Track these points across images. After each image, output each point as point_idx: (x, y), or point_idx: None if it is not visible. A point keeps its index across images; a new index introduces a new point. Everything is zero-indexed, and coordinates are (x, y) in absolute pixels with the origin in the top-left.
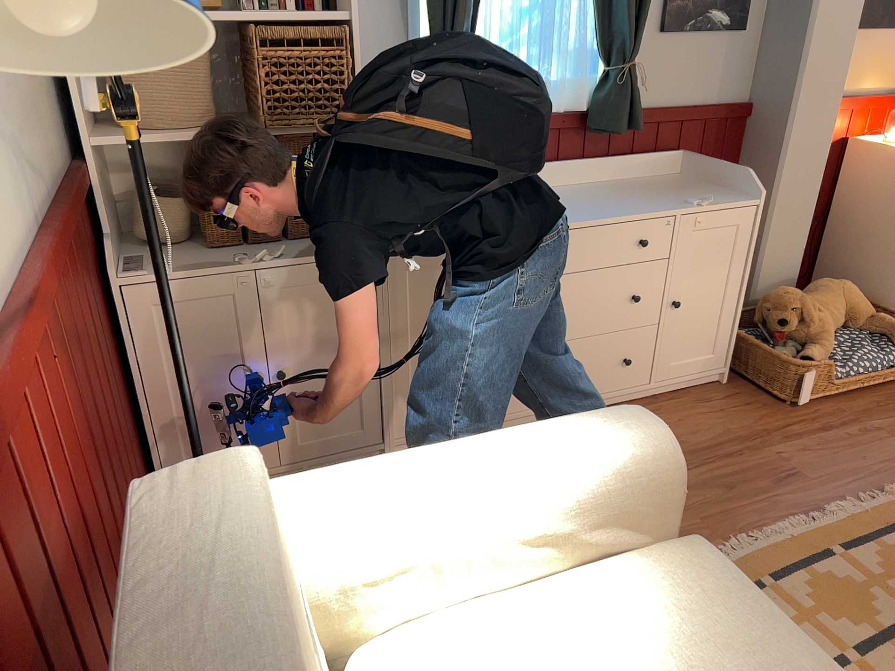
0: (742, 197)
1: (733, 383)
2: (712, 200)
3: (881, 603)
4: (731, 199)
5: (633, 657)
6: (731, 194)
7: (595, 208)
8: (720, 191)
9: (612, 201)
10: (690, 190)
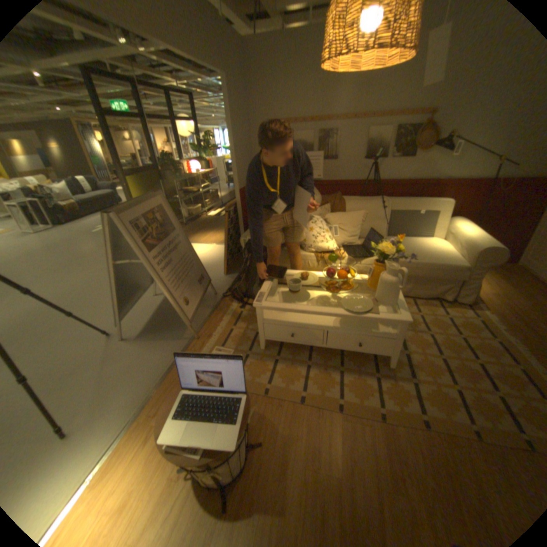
0: None
1: None
2: None
3: (489, 359)
4: None
5: (437, 251)
6: None
7: None
8: None
9: None
10: None
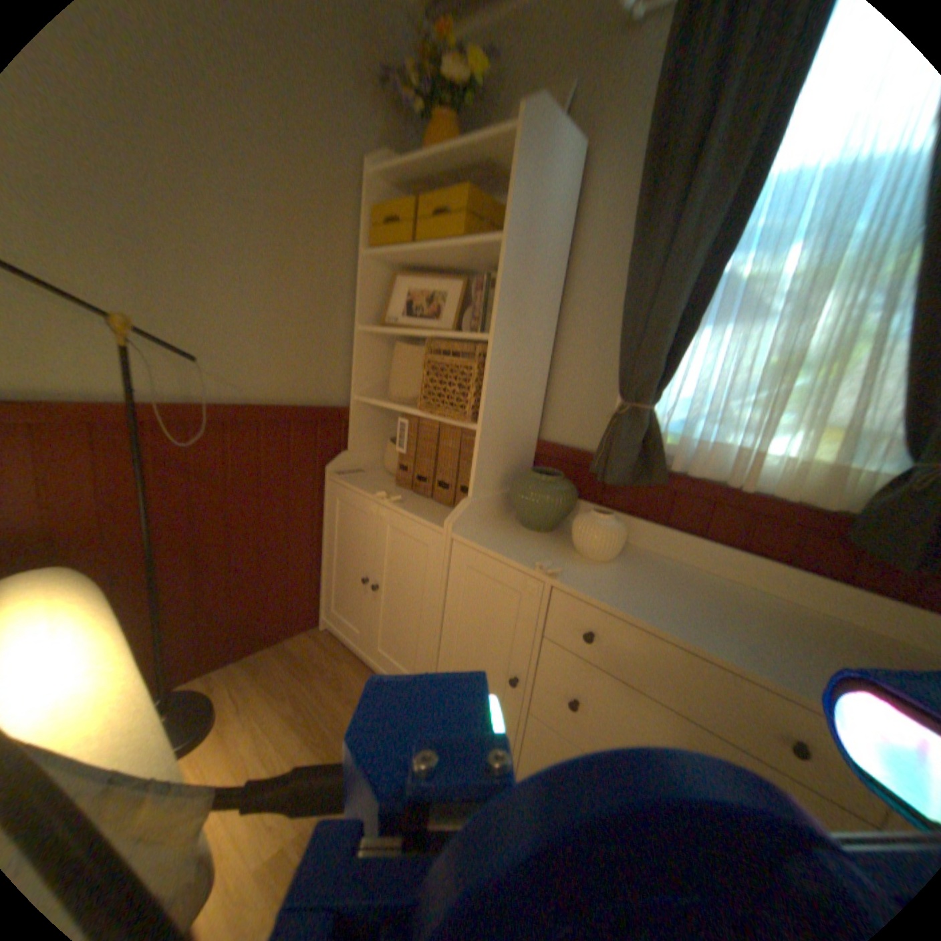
0: None
1: None
2: None
3: None
4: None
5: None
6: None
7: (757, 642)
8: None
9: (814, 654)
10: None
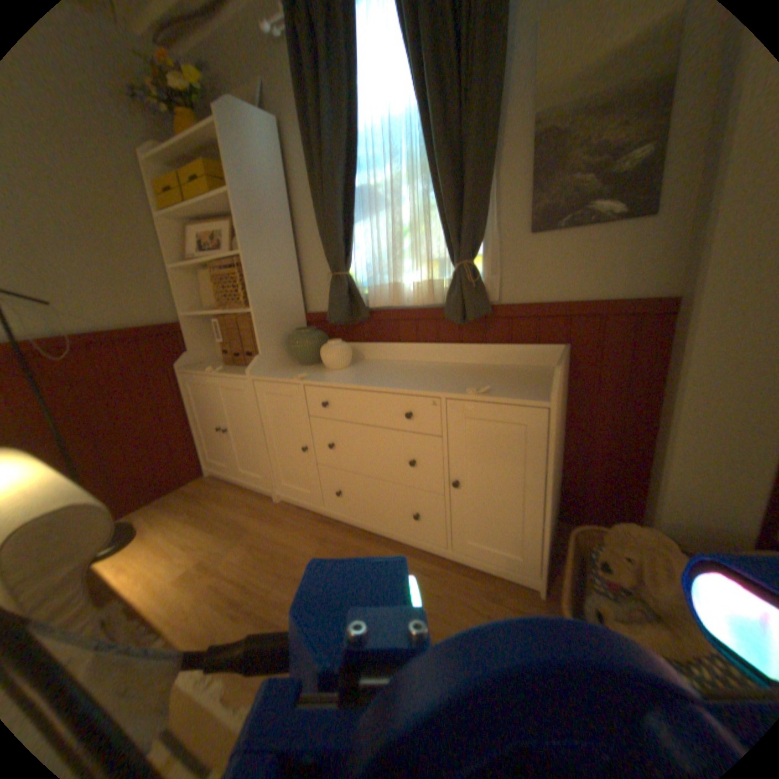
0: (541, 396)
1: (556, 605)
2: (485, 390)
3: None
4: (525, 394)
5: None
6: (542, 391)
7: (399, 378)
8: (542, 386)
9: (426, 376)
10: (515, 381)
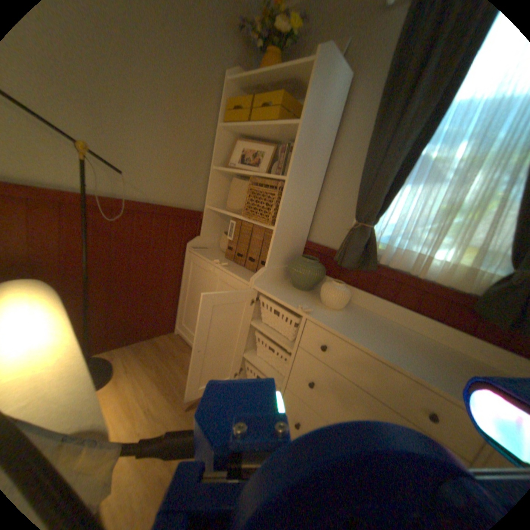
0: None
1: None
2: None
3: None
4: None
5: None
6: None
7: (416, 359)
8: None
9: (447, 369)
10: None
